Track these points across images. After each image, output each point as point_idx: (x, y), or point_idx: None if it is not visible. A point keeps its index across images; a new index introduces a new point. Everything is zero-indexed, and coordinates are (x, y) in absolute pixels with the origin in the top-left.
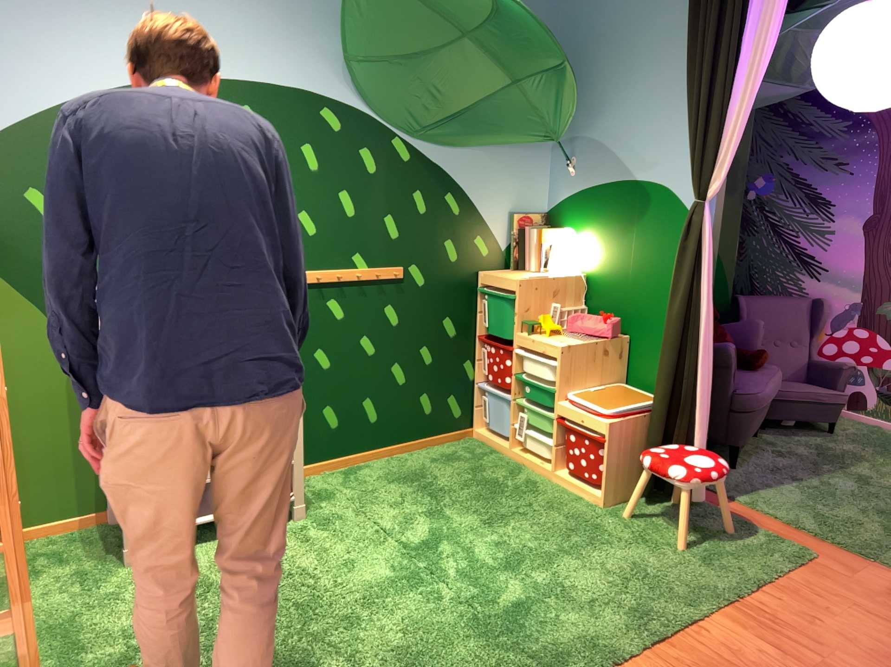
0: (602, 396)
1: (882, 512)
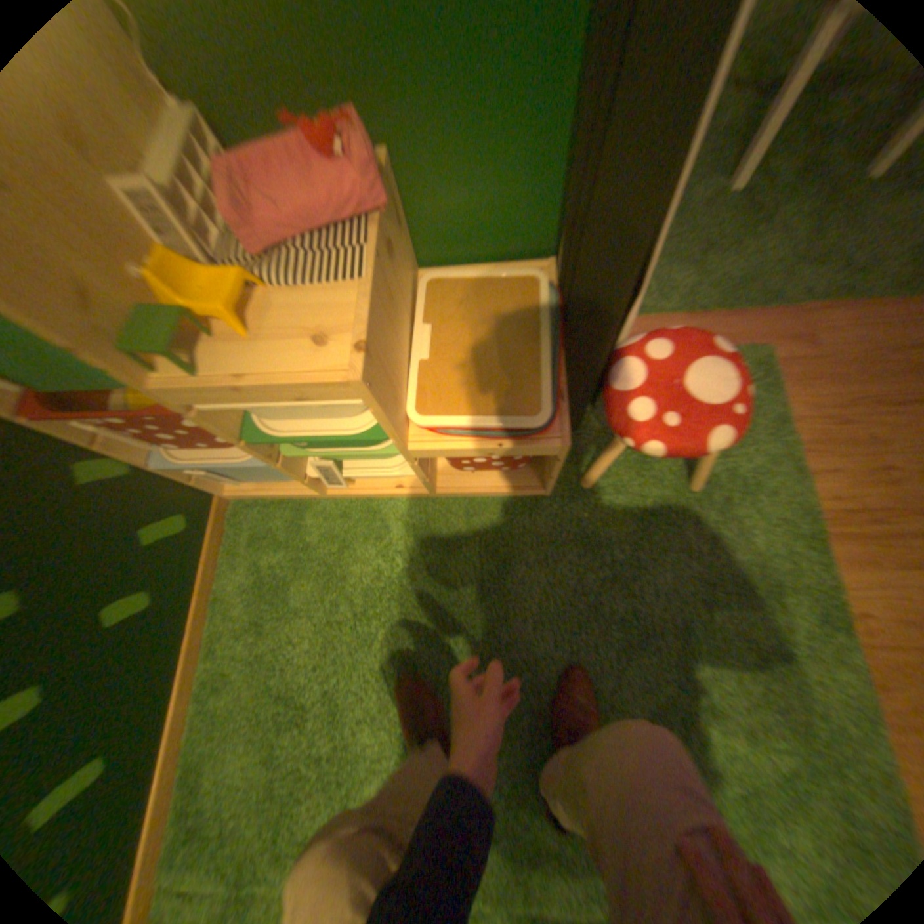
0: (463, 363)
1: (723, 202)
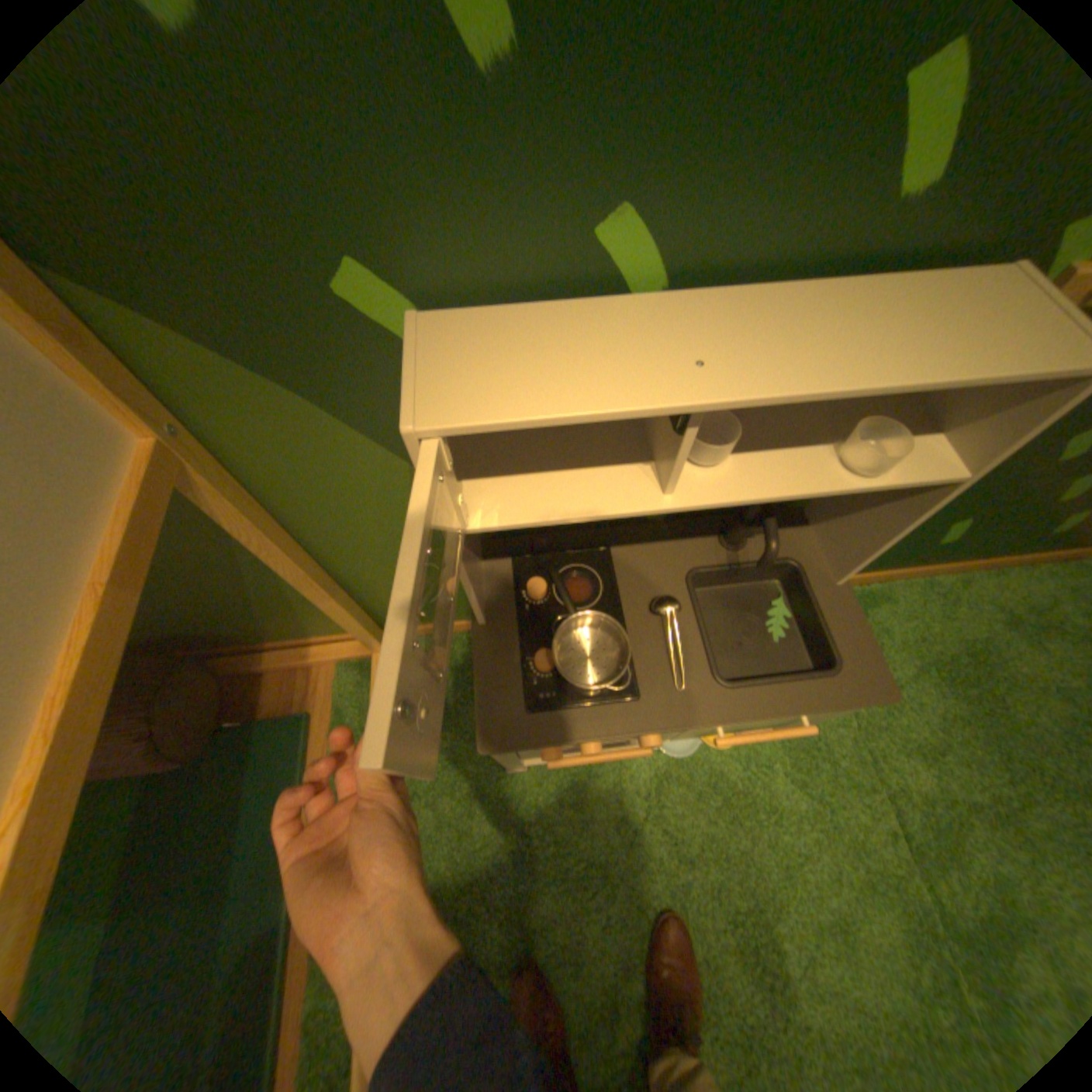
0: None
1: None
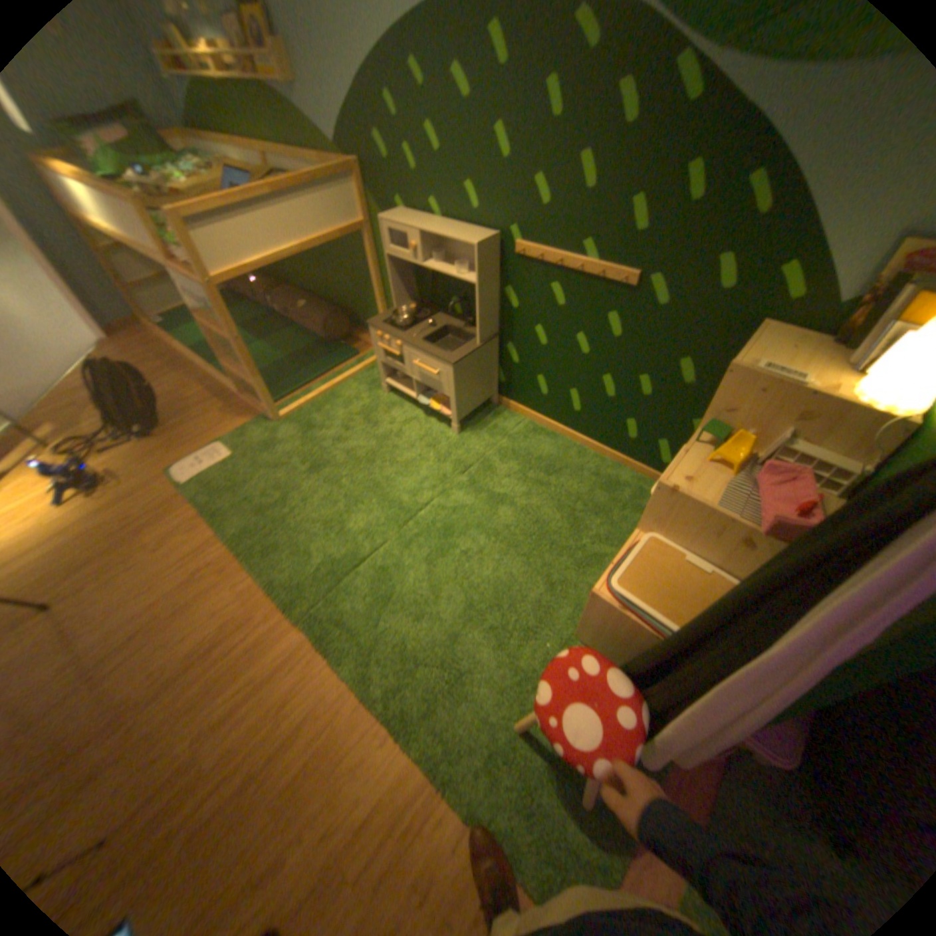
0: (671, 573)
1: None
